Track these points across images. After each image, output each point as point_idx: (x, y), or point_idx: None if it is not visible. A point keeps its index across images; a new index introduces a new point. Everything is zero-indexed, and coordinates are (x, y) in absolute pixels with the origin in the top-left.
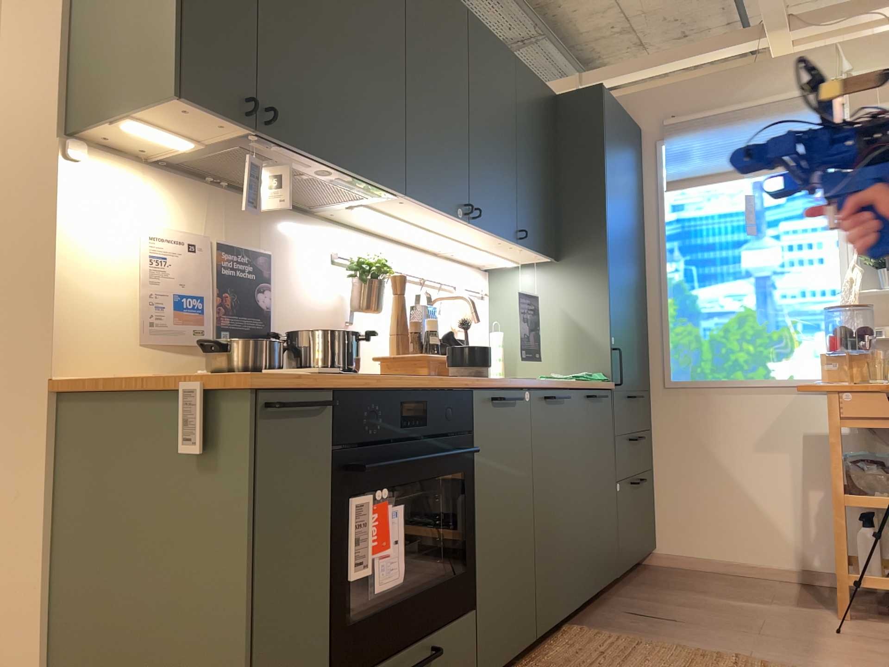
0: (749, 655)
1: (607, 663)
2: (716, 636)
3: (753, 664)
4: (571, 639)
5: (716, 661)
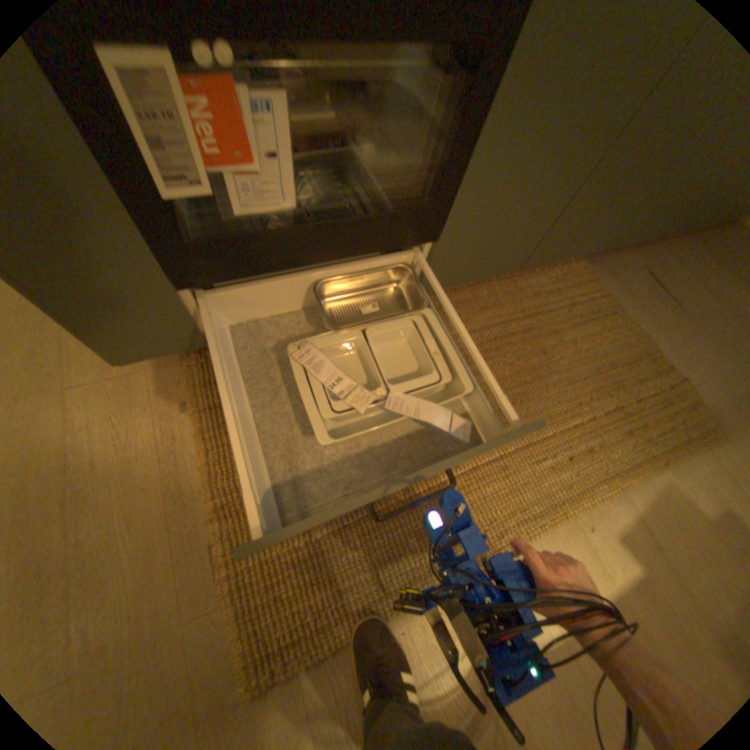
0: (696, 383)
1: (563, 317)
2: (693, 344)
3: (685, 398)
4: (564, 273)
5: (657, 373)
